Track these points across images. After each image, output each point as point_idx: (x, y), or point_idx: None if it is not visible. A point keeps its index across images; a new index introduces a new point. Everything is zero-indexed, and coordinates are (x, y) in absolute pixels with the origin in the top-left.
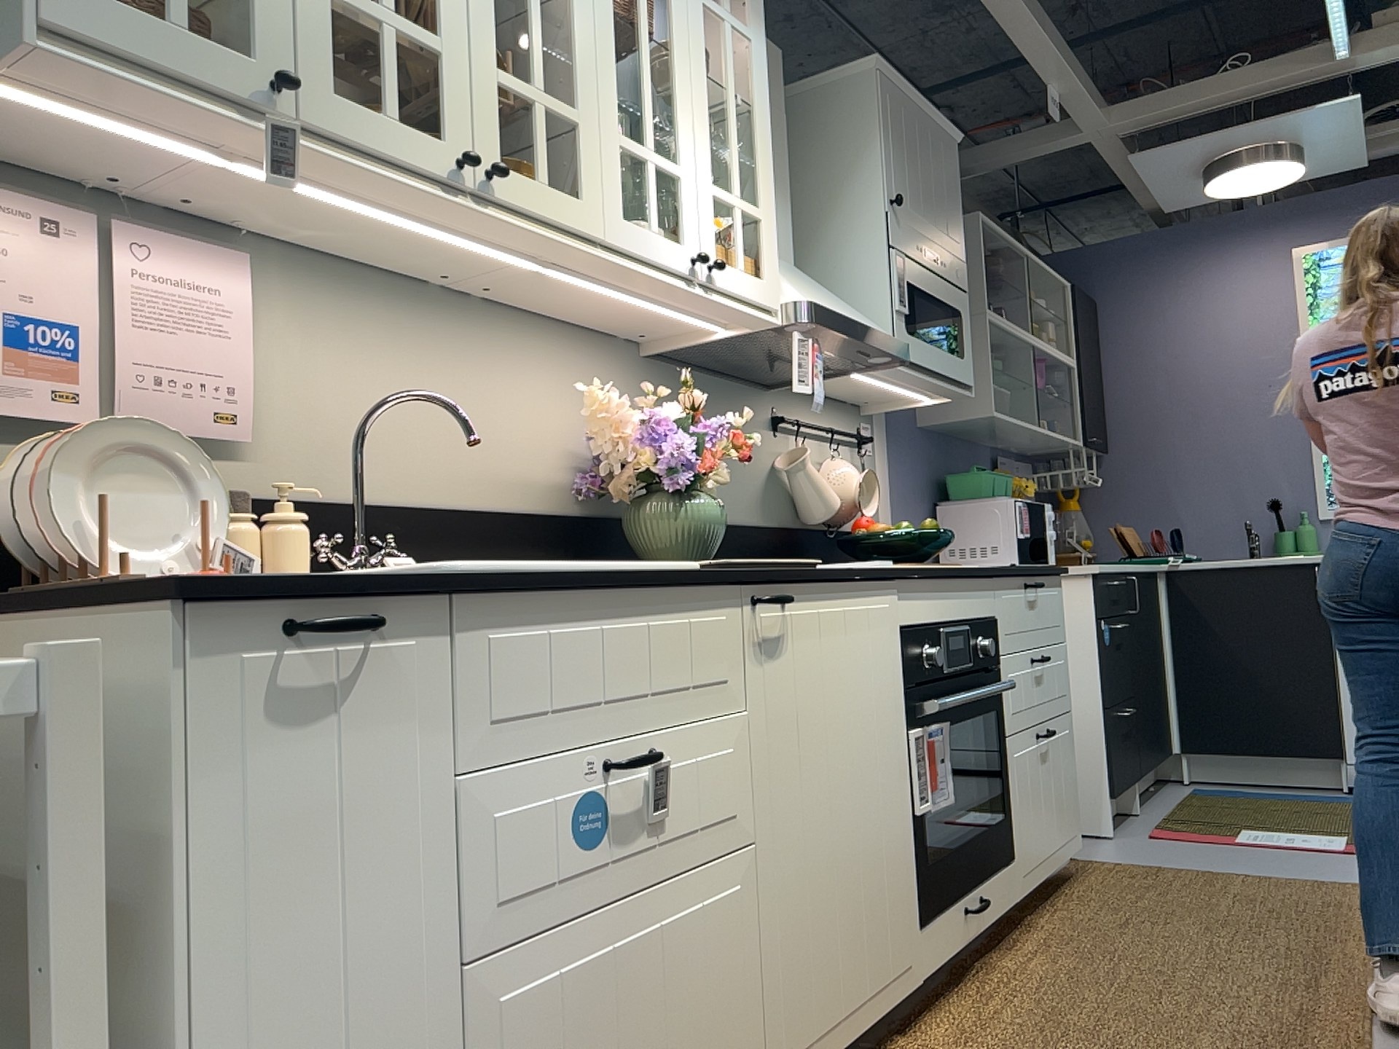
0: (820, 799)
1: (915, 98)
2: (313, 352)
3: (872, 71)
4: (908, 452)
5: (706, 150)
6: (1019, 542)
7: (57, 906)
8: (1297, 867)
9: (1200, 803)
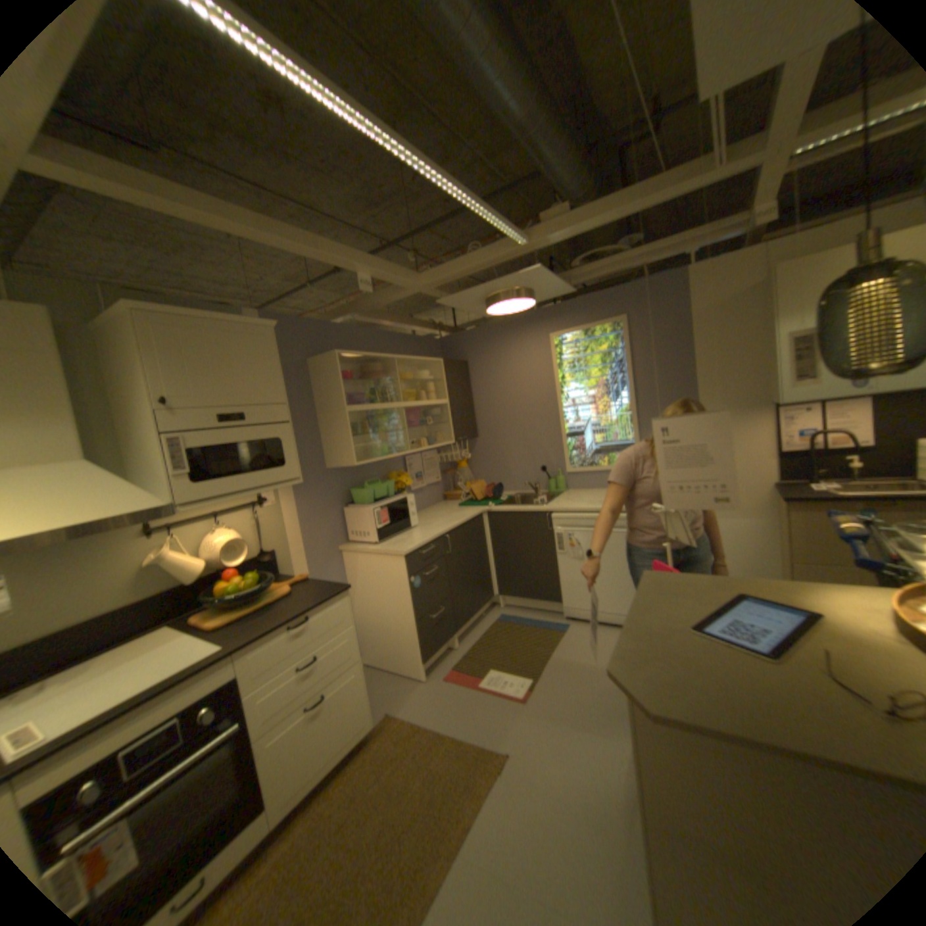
0: None
1: (197, 314)
2: None
3: (127, 309)
4: (312, 488)
5: None
6: (379, 529)
7: None
8: (484, 728)
9: (491, 636)
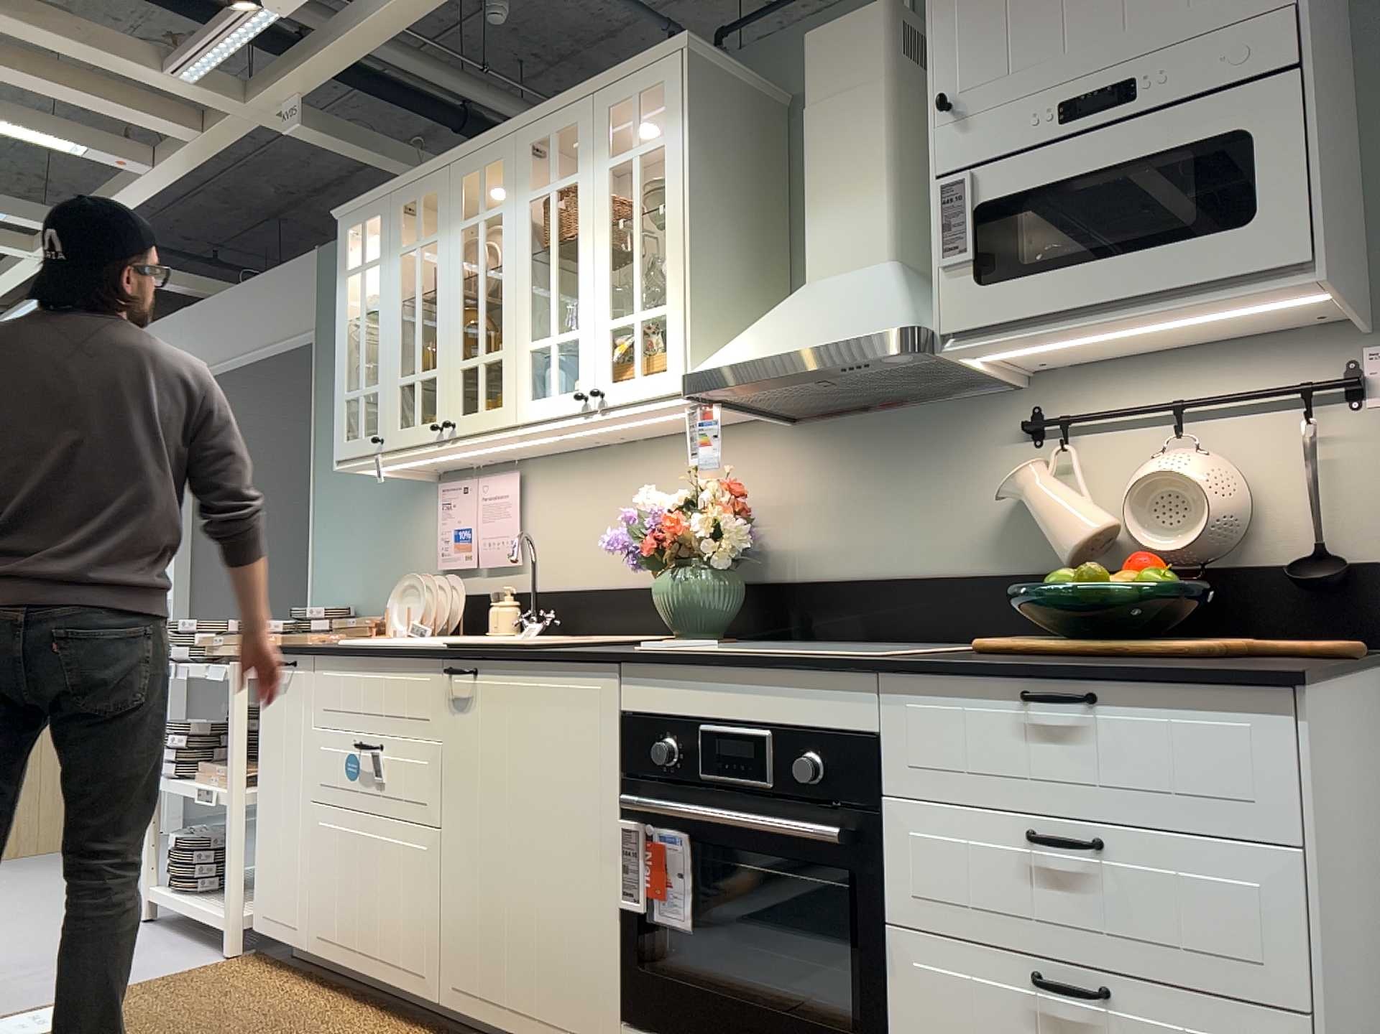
0: (495, 828)
1: None
2: (551, 509)
3: None
4: None
5: (602, 294)
6: None
7: (231, 726)
8: None
9: None
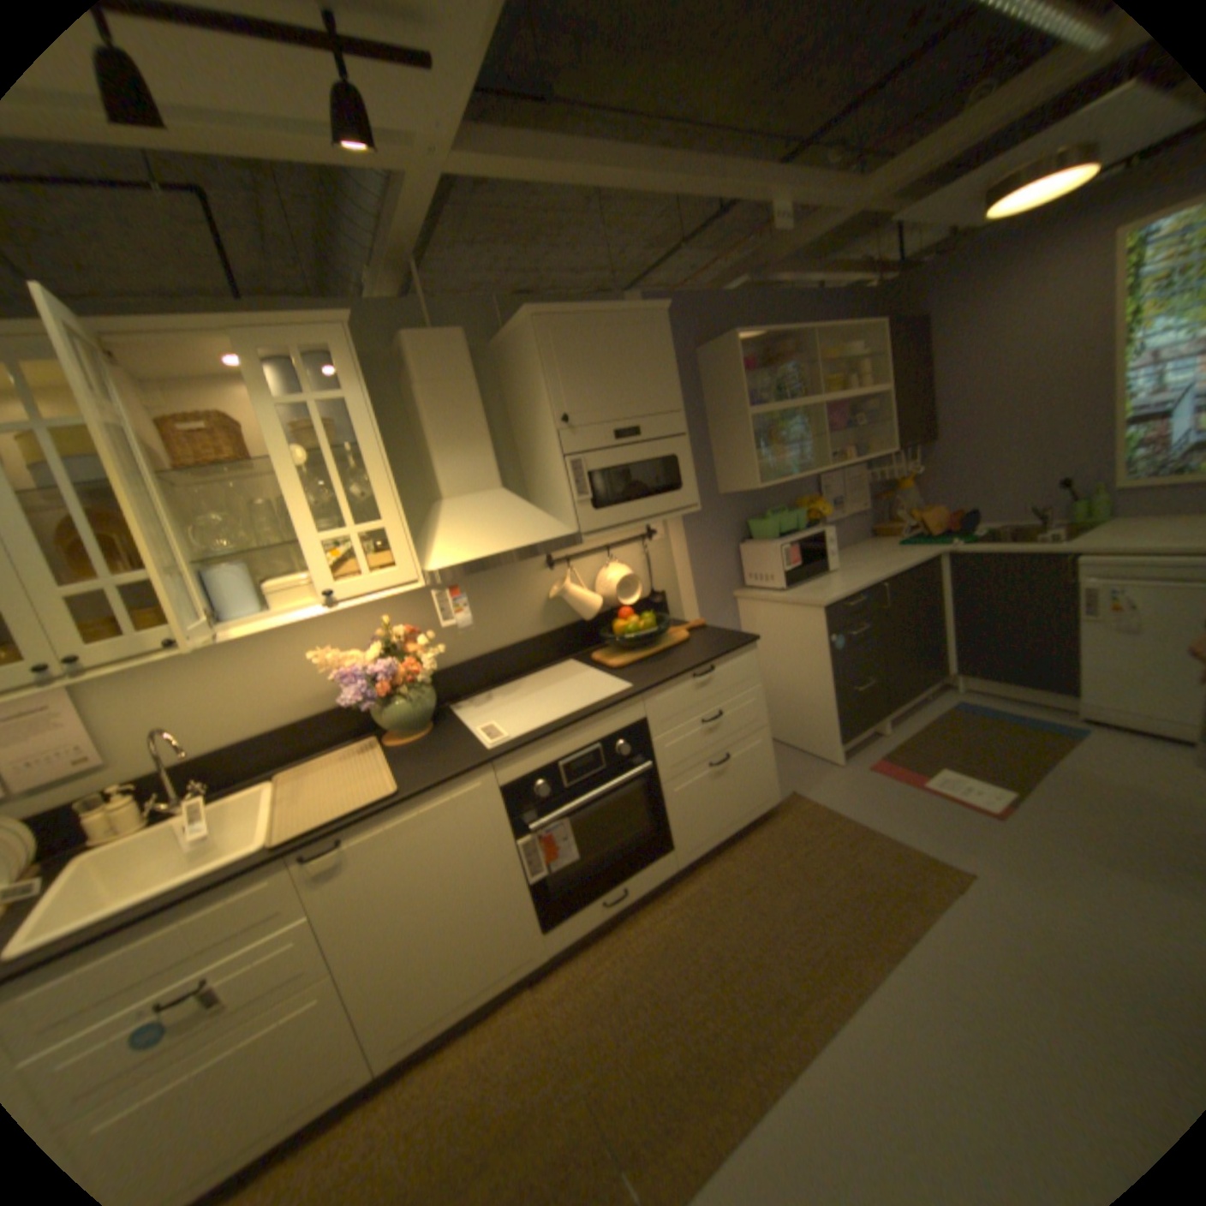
0: (404, 925)
1: (589, 308)
2: (136, 700)
3: (528, 316)
4: (703, 519)
5: (305, 515)
6: (787, 573)
7: None
8: (936, 837)
9: (944, 728)
